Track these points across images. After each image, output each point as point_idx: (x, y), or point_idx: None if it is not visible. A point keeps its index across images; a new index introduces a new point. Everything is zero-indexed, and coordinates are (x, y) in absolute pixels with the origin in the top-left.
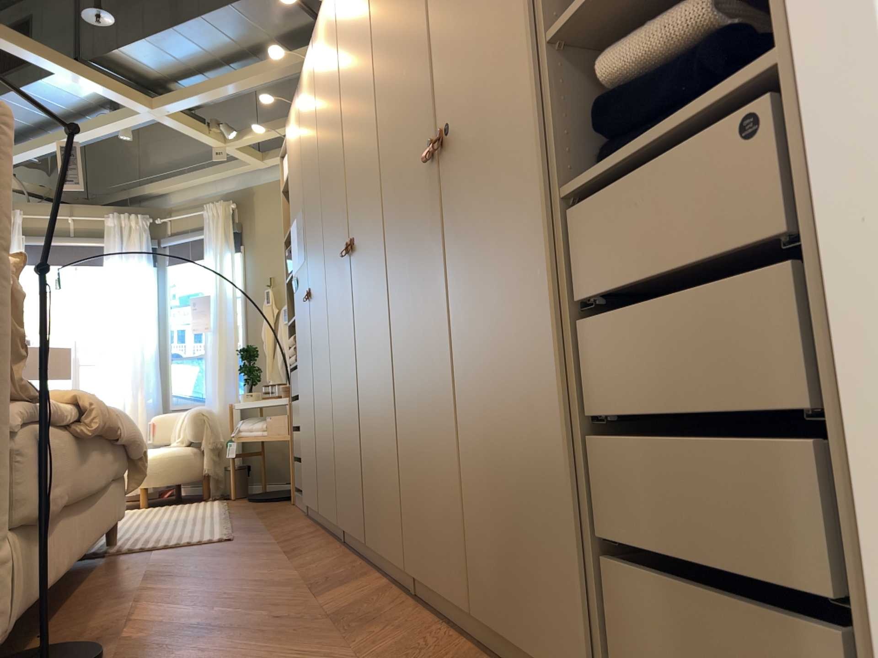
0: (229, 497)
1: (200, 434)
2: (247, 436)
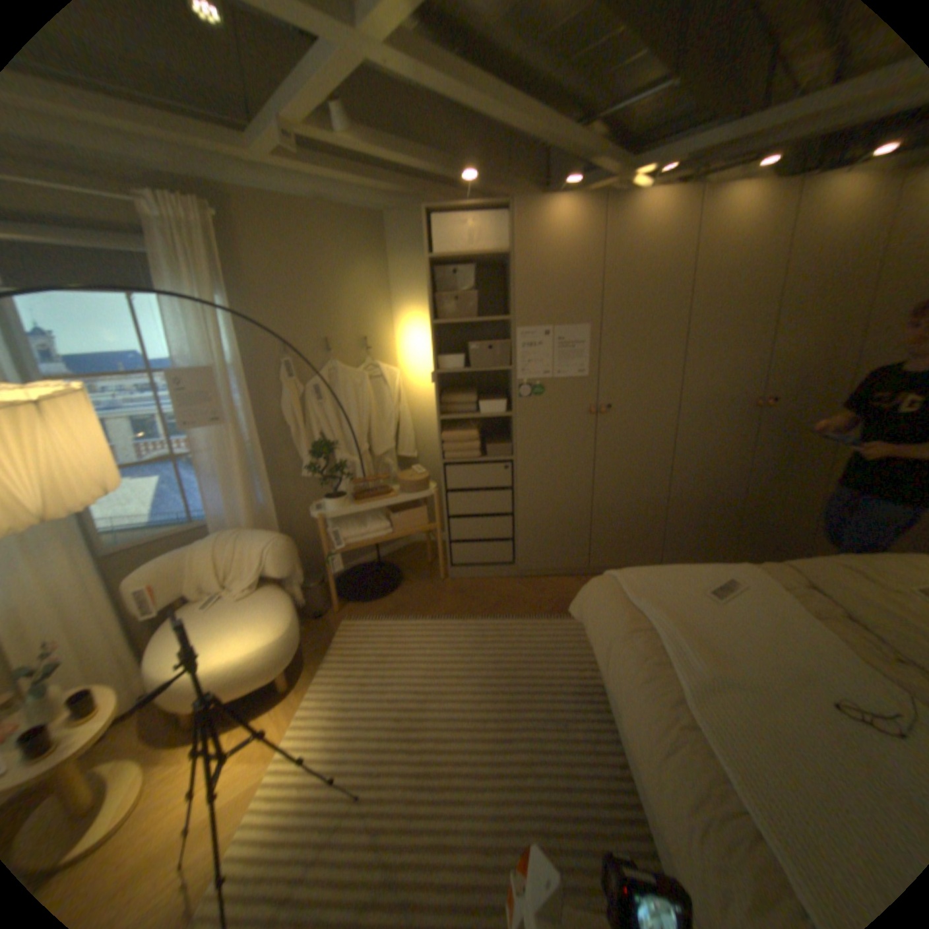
0: (321, 619)
1: (291, 571)
2: (350, 547)
